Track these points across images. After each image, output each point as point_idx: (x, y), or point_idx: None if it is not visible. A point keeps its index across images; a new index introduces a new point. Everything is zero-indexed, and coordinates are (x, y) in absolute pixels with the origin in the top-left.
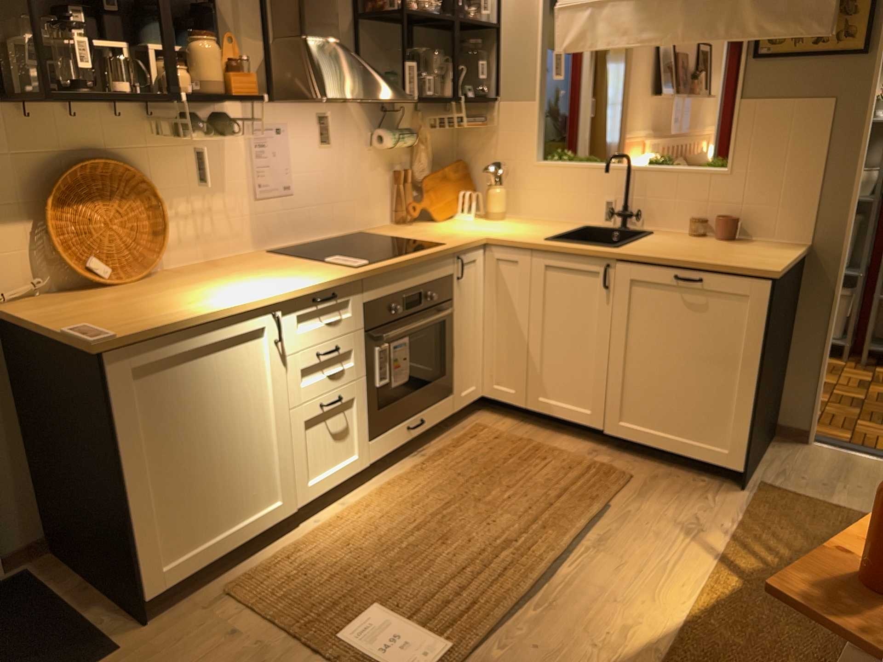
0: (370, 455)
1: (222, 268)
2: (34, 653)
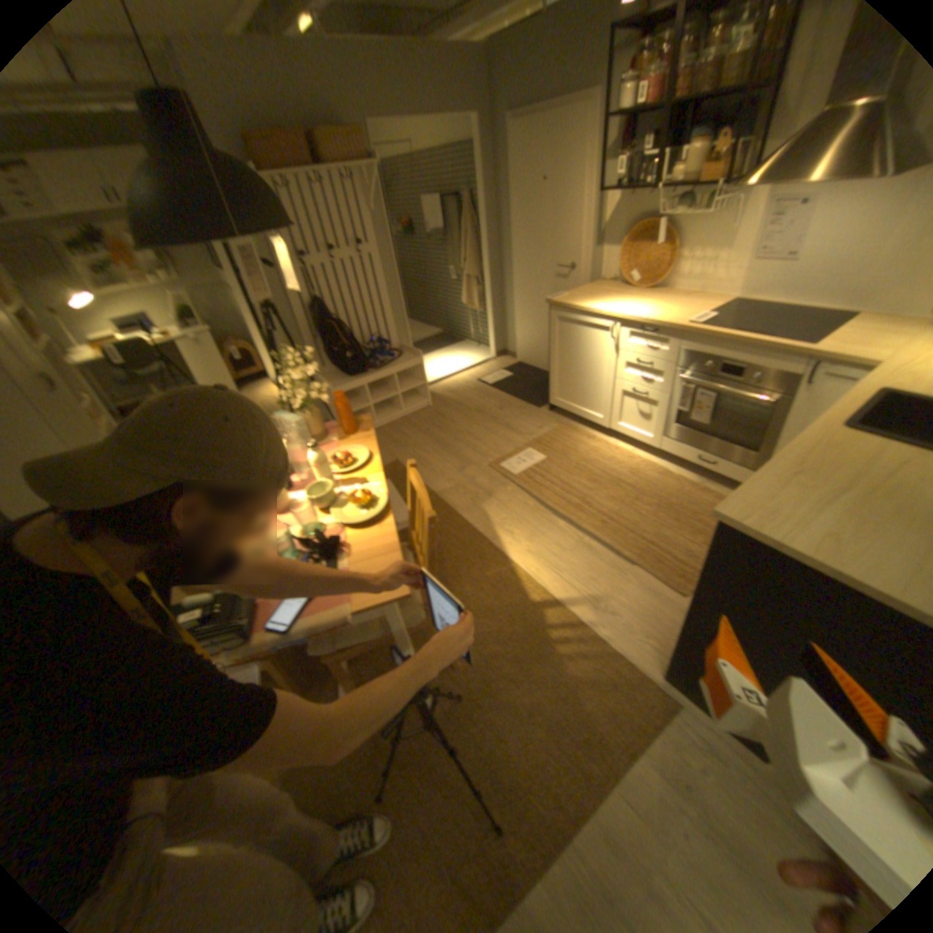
0: (661, 444)
1: (683, 297)
2: (541, 395)
